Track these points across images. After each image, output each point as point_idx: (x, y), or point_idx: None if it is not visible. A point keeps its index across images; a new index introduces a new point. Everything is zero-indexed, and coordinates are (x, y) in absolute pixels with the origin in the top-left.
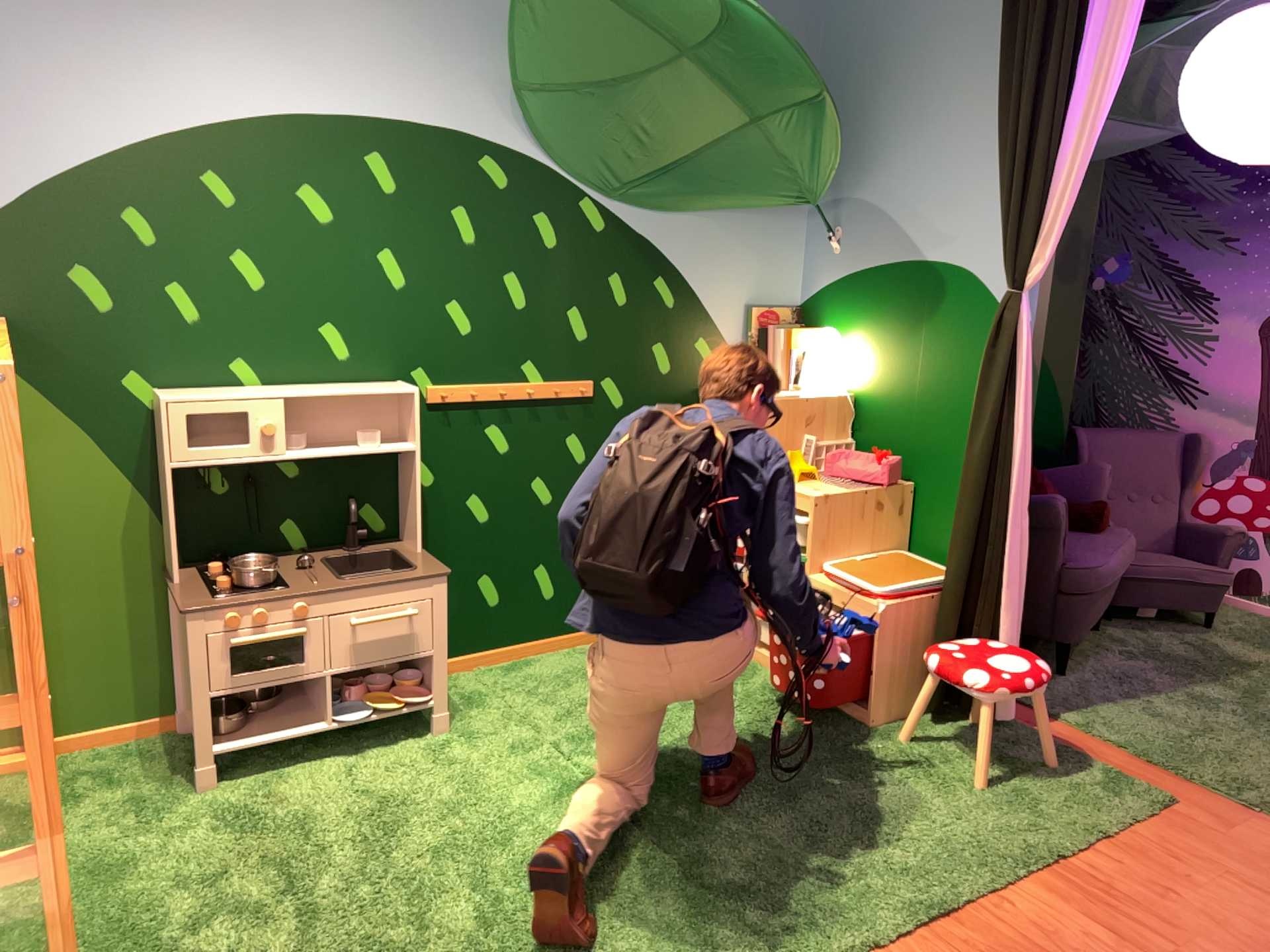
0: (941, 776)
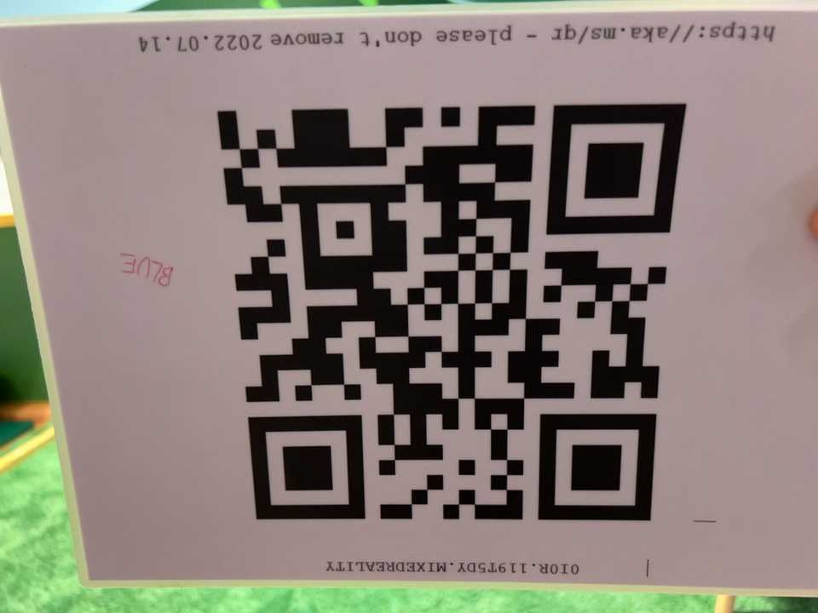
0: (690, 608)
